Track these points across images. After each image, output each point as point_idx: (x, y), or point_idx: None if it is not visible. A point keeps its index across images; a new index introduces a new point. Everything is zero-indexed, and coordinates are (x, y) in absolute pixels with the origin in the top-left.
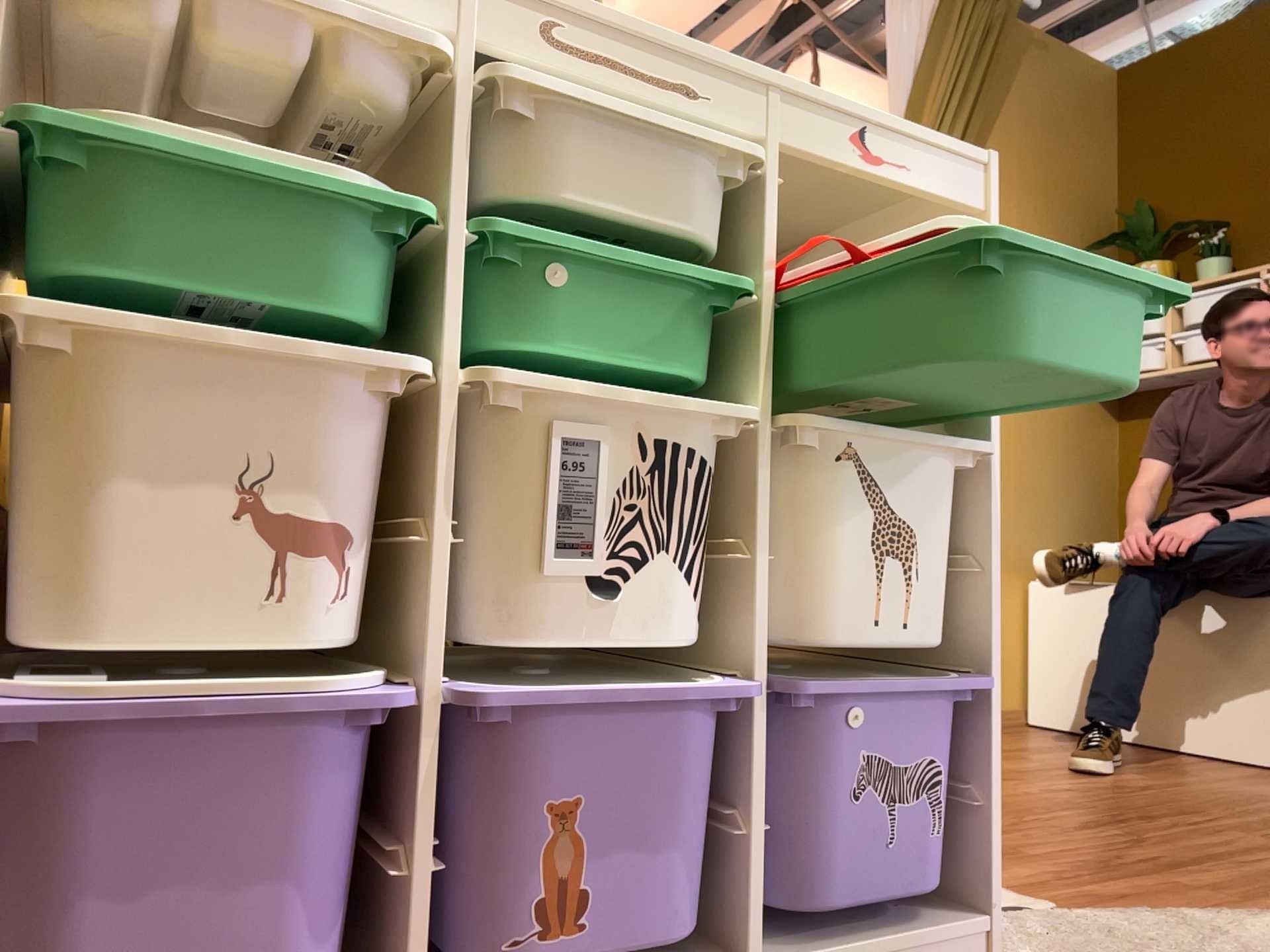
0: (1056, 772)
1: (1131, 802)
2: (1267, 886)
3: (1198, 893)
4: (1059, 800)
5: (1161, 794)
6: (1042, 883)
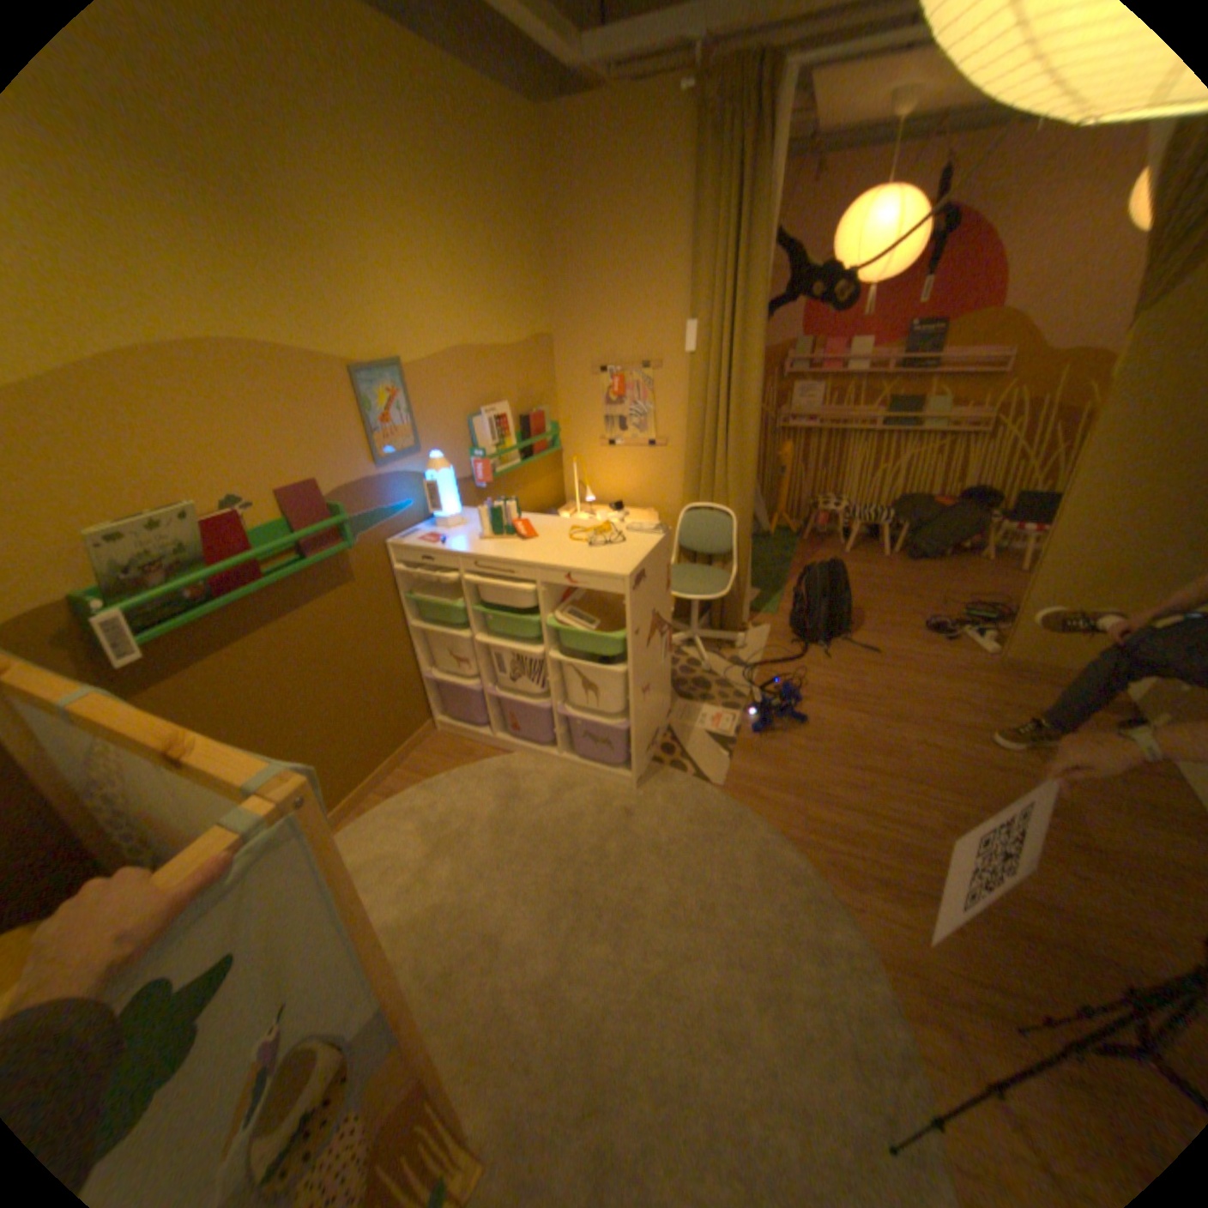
0: (969, 737)
1: (937, 775)
2: (830, 837)
3: (787, 819)
4: (896, 753)
5: (983, 781)
6: (743, 780)
